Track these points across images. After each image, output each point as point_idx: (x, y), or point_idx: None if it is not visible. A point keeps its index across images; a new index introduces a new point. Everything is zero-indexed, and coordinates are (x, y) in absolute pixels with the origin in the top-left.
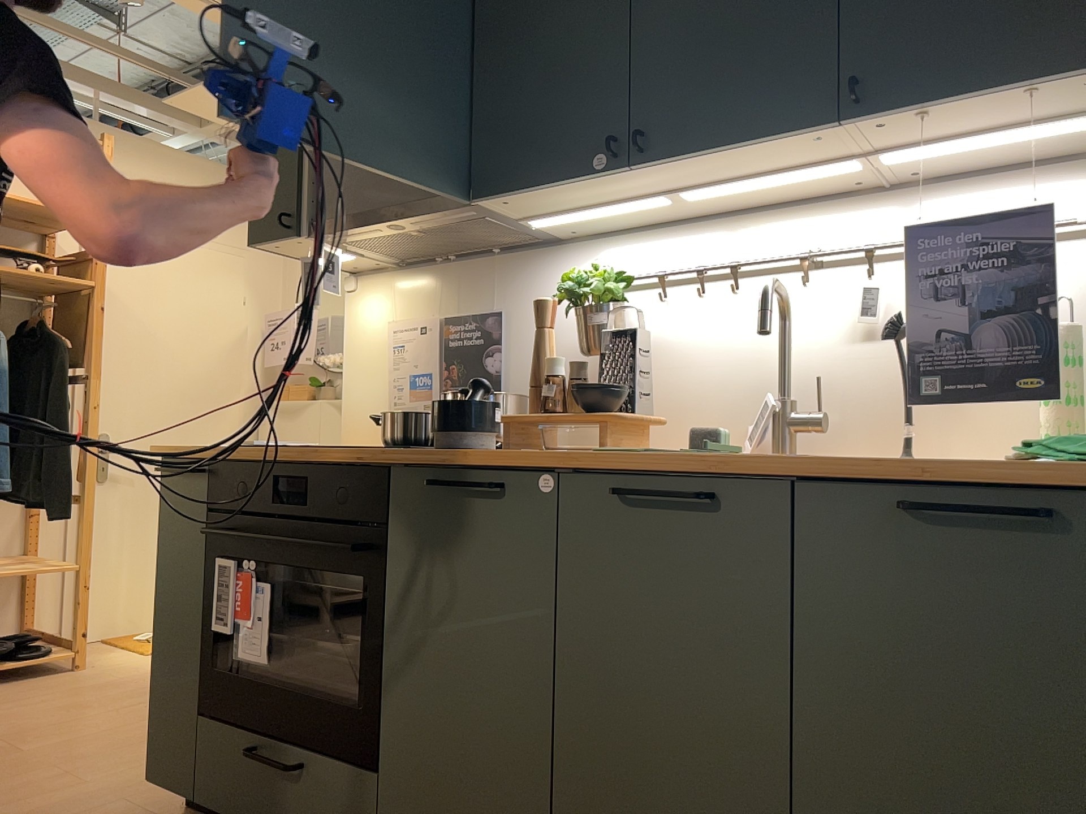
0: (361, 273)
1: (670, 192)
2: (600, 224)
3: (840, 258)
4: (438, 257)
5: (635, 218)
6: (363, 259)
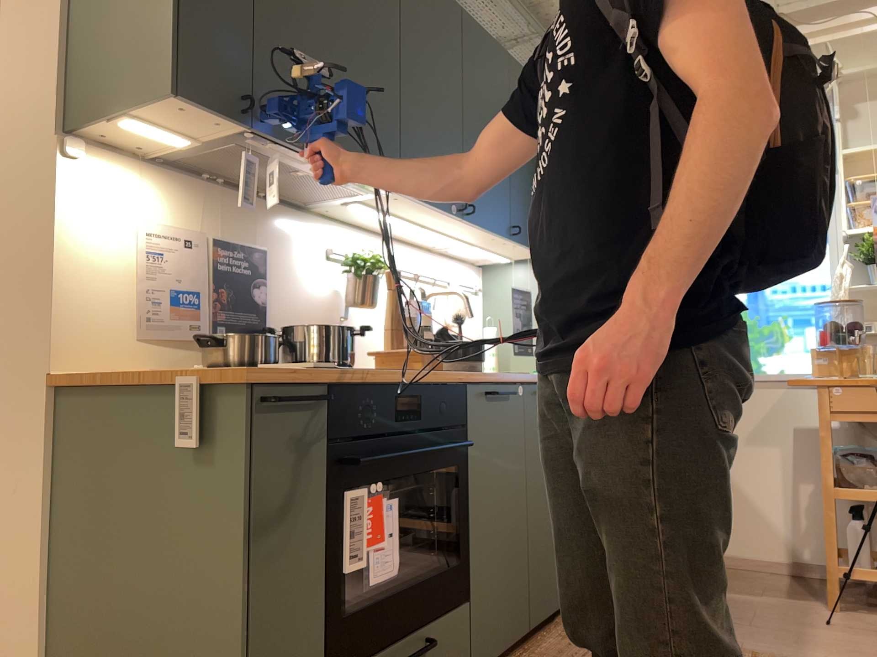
0: (83, 138)
1: (424, 225)
2: (344, 213)
3: (423, 277)
4: (209, 175)
5: (361, 219)
6: (166, 145)
